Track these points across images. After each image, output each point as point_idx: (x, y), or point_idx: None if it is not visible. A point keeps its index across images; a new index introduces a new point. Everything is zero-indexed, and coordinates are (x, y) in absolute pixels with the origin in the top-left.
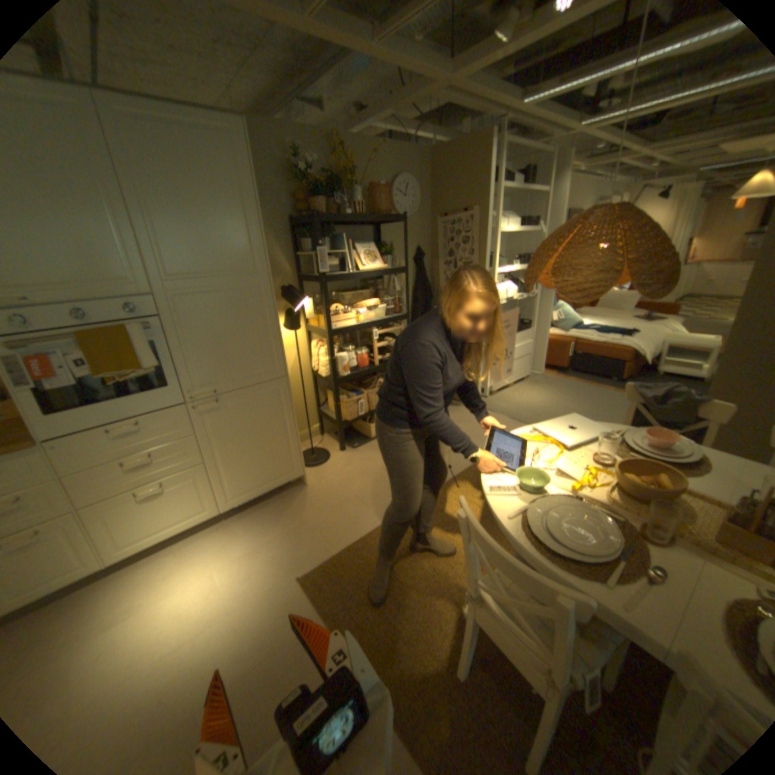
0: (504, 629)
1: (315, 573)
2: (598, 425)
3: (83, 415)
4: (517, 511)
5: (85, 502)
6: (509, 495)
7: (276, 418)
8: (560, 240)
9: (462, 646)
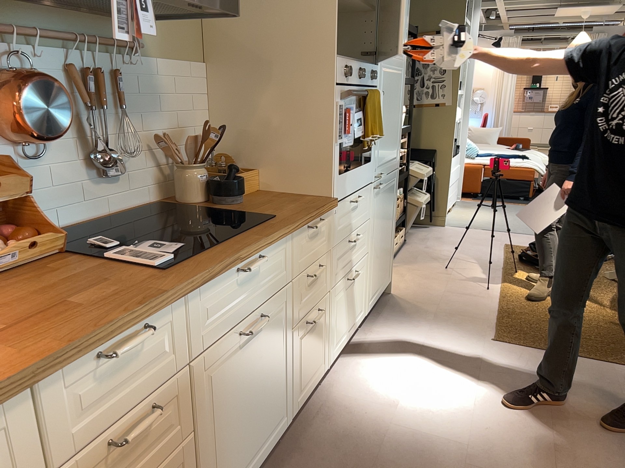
0: None
1: (499, 333)
2: None
3: (348, 179)
4: None
5: (335, 280)
6: None
7: (392, 211)
8: None
9: None
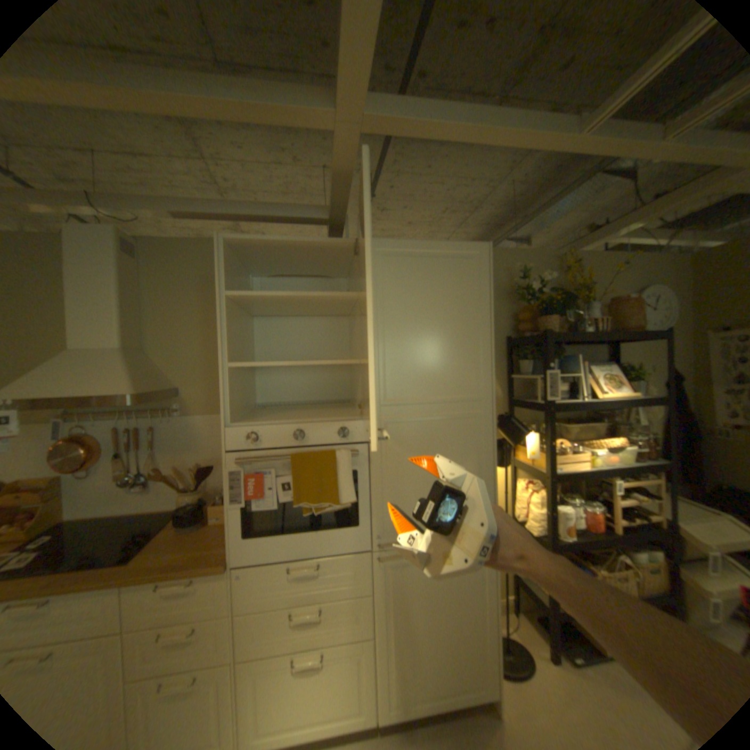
0: None
1: None
2: None
3: (274, 546)
4: None
5: (246, 656)
6: None
7: (475, 596)
8: None
9: None
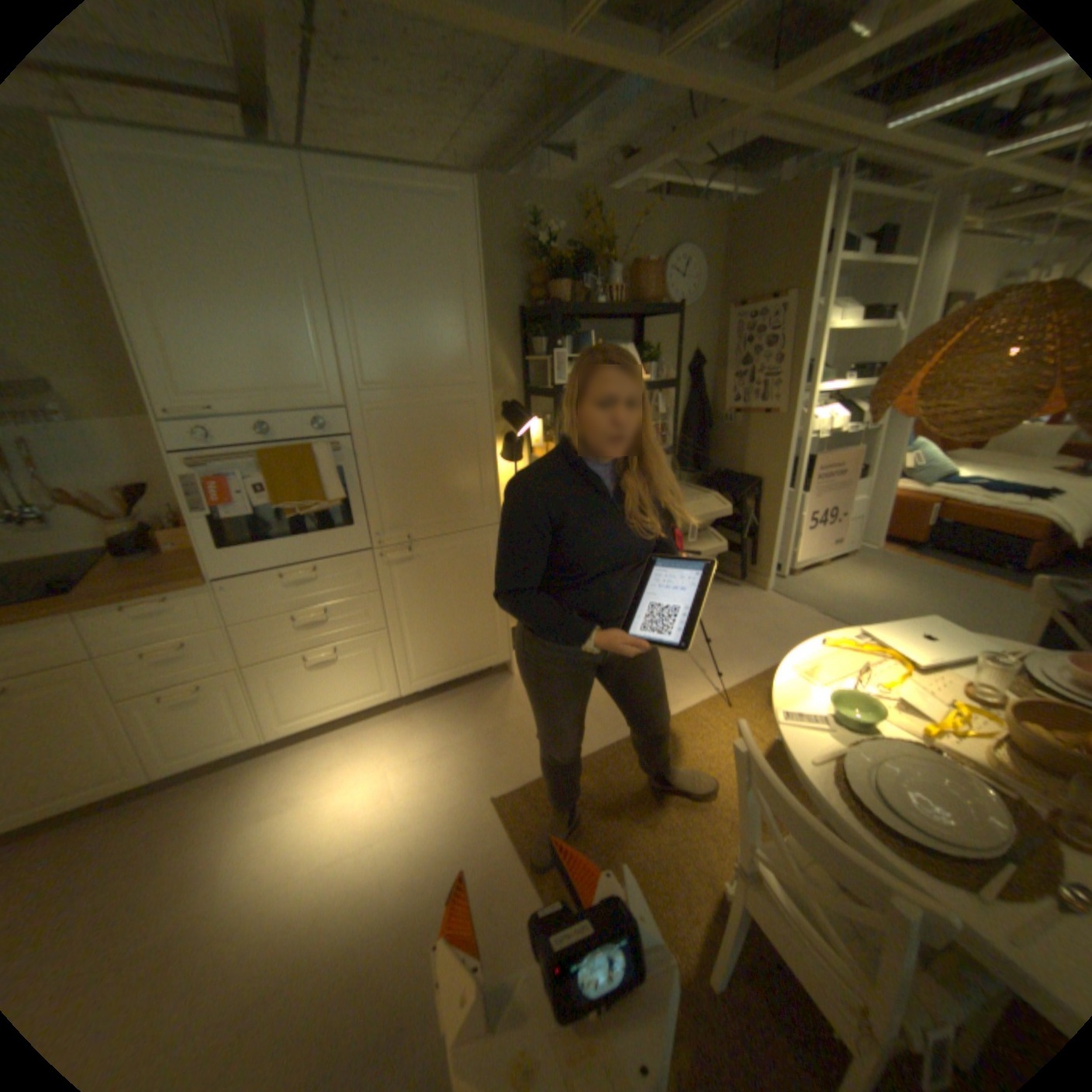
0: (794, 930)
1: (516, 796)
2: (978, 639)
3: (257, 553)
4: (829, 755)
5: (249, 660)
6: (816, 729)
7: (480, 579)
8: (937, 341)
9: (721, 942)
